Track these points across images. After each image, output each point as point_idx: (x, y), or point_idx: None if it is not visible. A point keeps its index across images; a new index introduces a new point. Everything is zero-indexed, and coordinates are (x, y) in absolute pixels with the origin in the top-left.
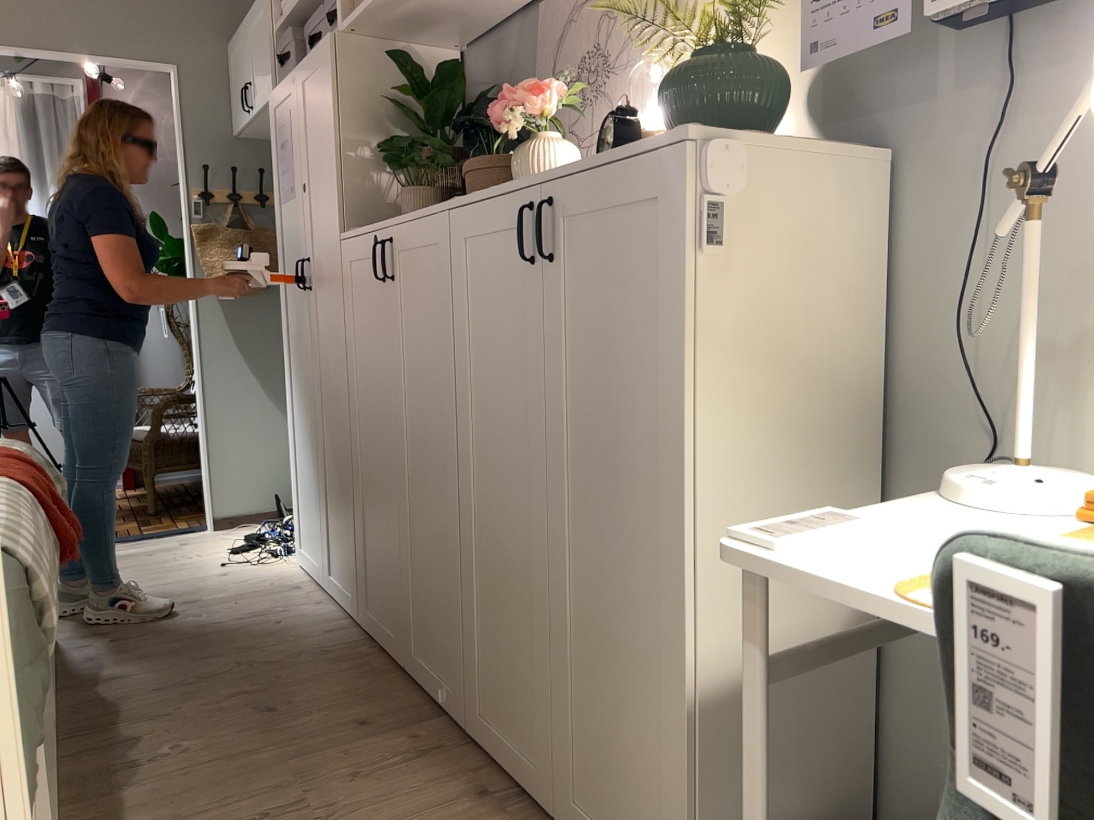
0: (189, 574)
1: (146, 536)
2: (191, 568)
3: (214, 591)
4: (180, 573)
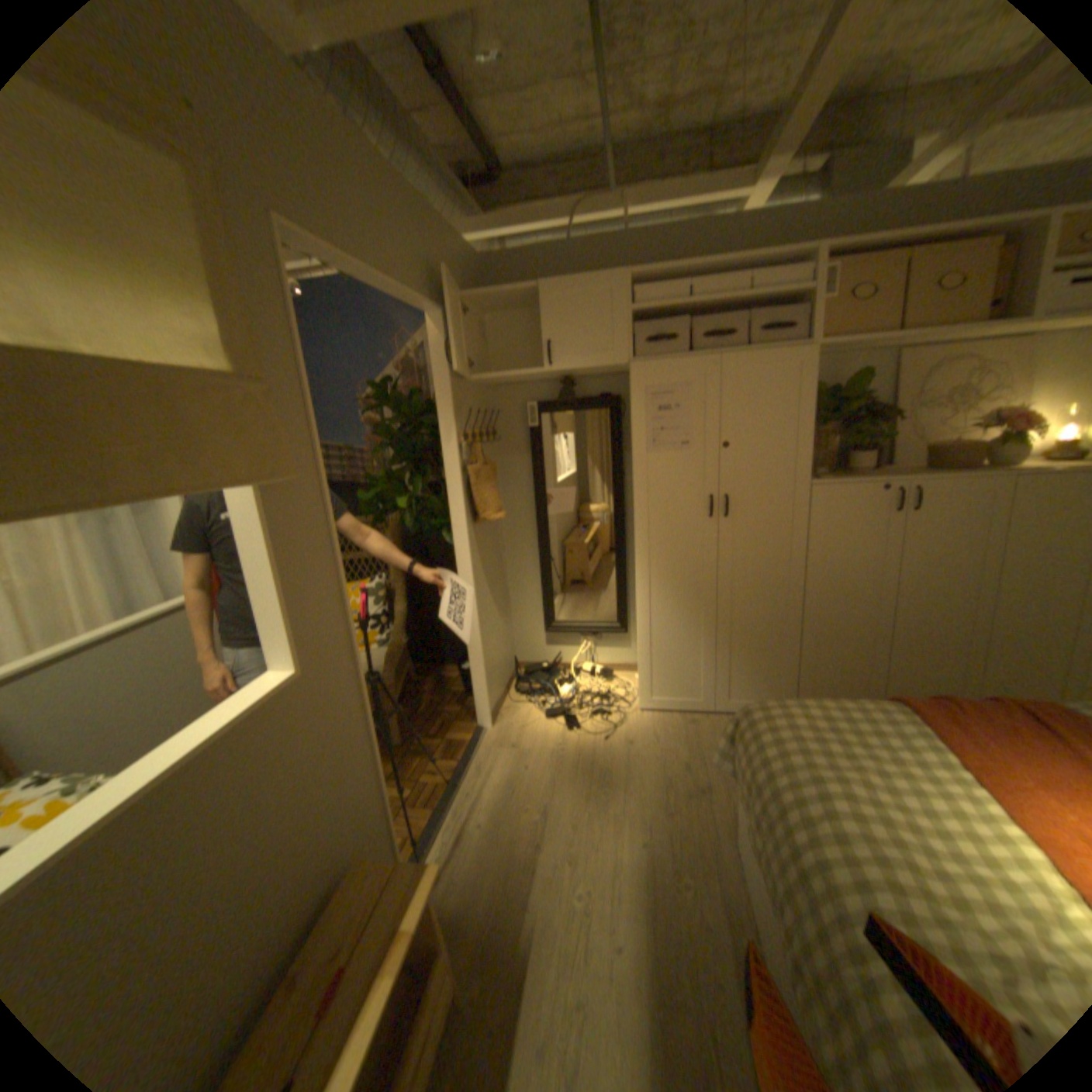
0: (611, 758)
1: (465, 761)
2: (597, 755)
3: (667, 754)
4: (602, 761)
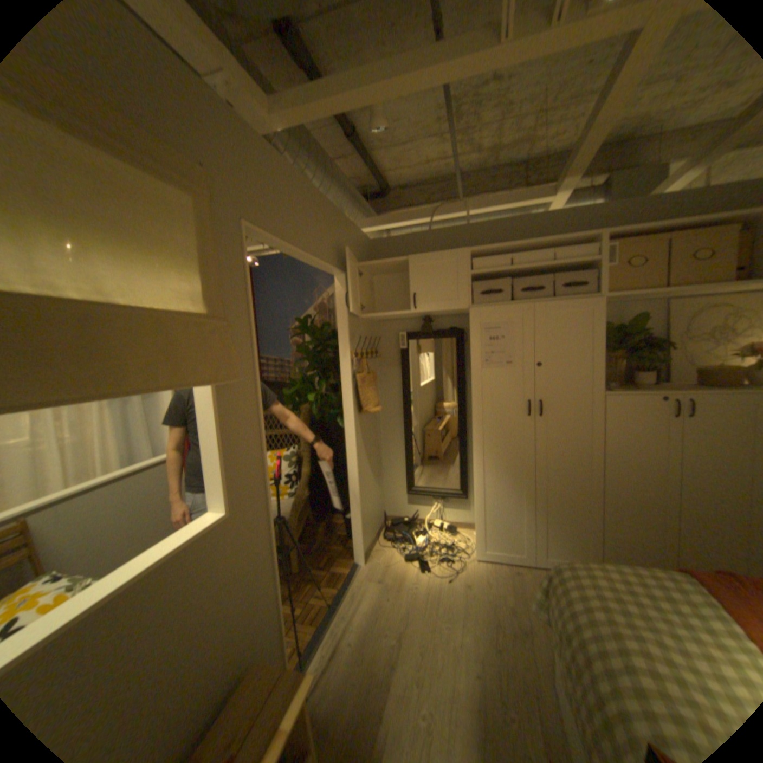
0: (453, 599)
1: (343, 591)
2: (442, 596)
3: (497, 600)
4: (446, 601)
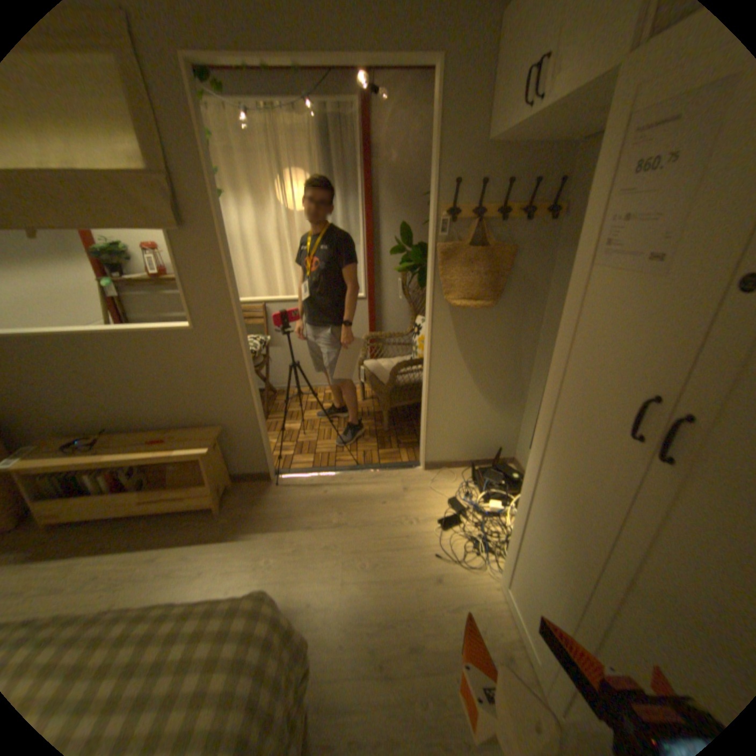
0: (412, 567)
1: (381, 469)
2: (413, 554)
3: (434, 628)
4: (405, 560)
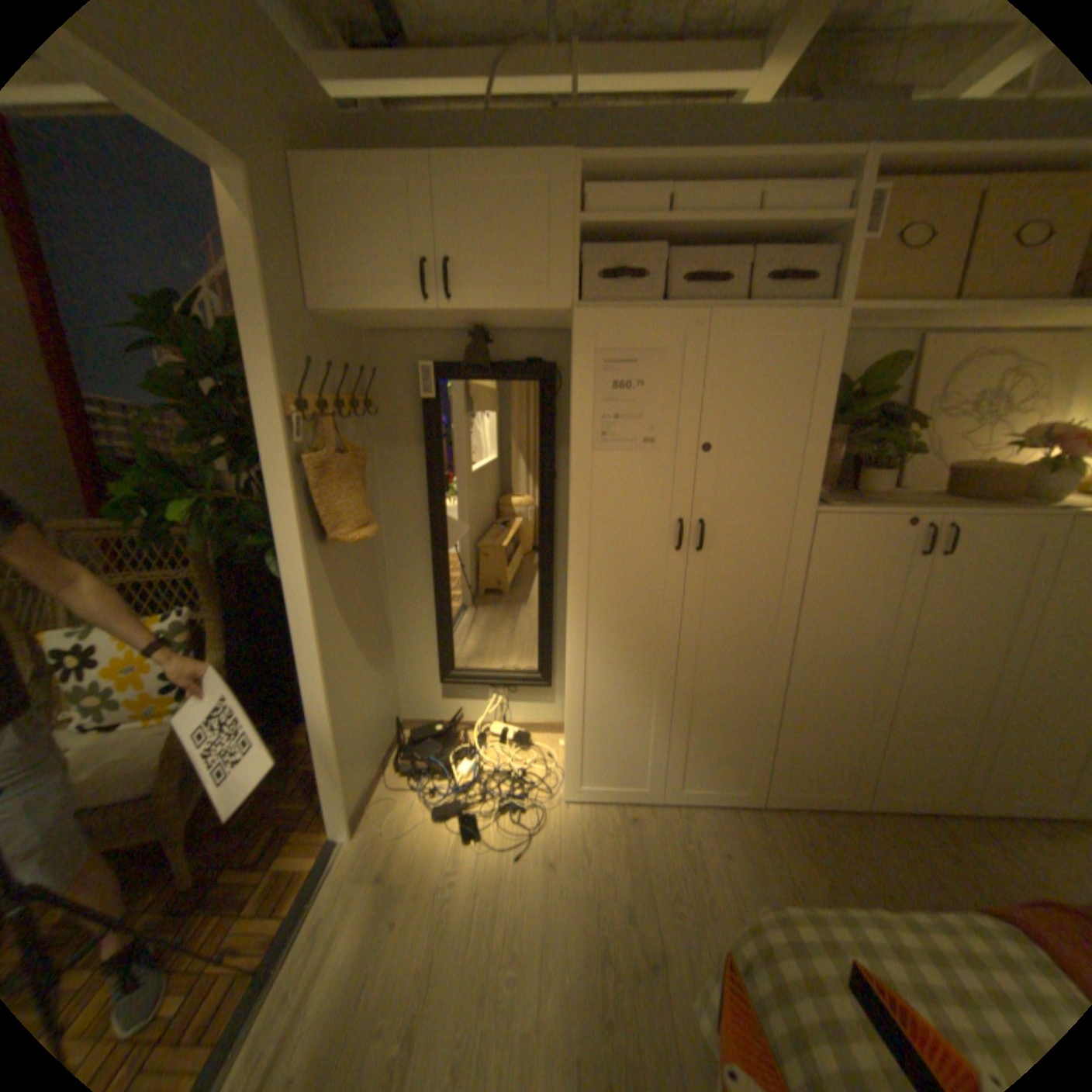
0: (523, 899)
1: (295, 918)
2: (502, 893)
3: (602, 887)
4: (509, 907)
